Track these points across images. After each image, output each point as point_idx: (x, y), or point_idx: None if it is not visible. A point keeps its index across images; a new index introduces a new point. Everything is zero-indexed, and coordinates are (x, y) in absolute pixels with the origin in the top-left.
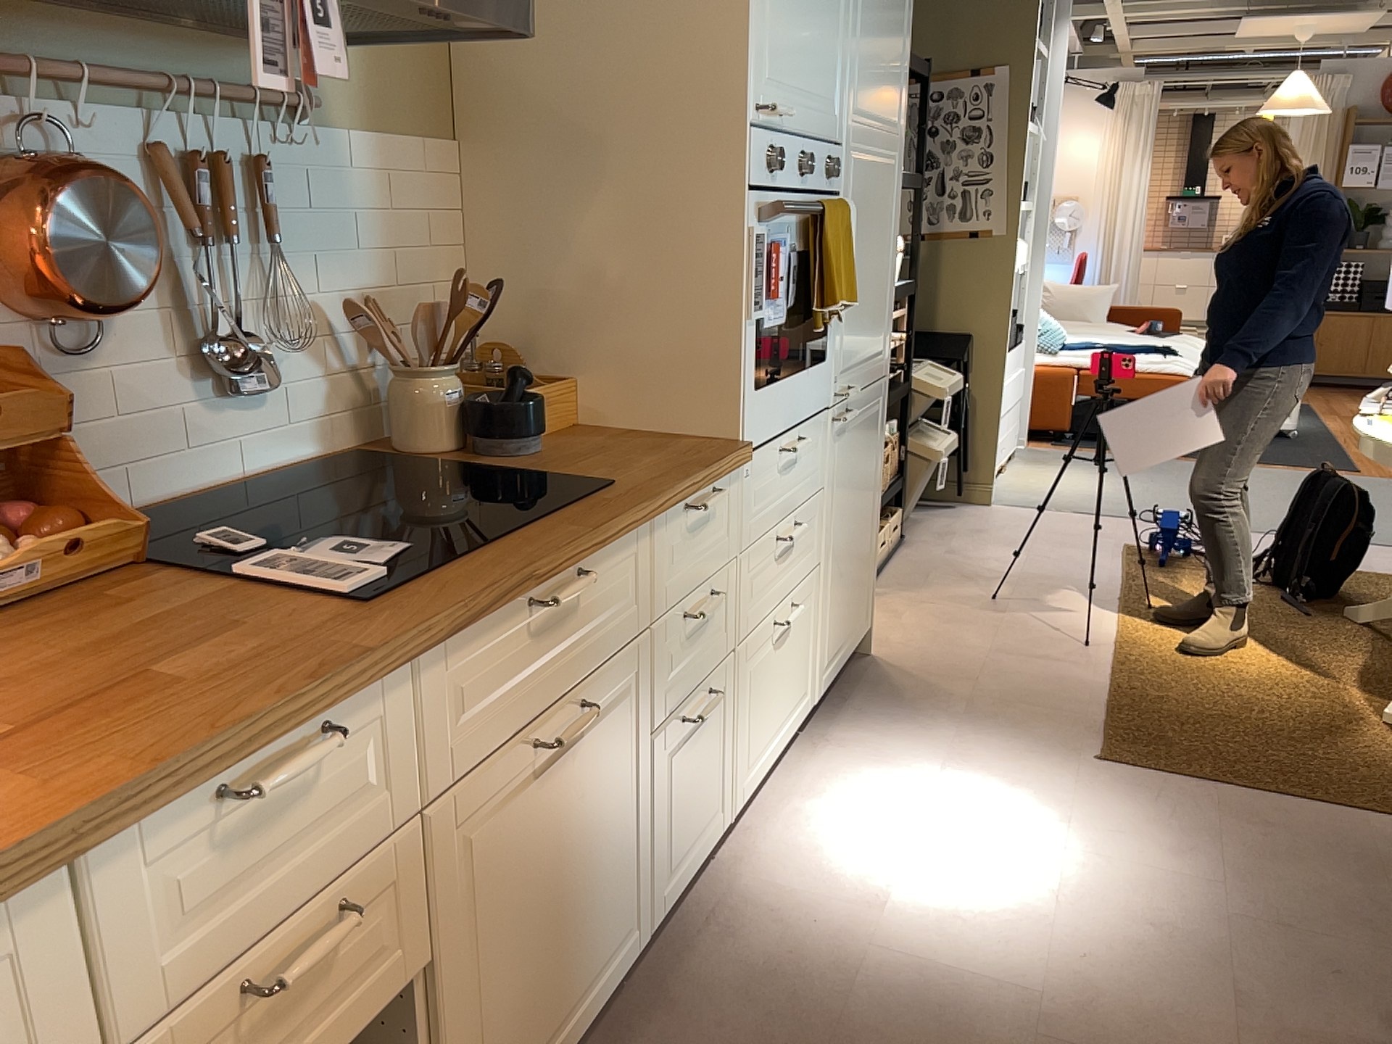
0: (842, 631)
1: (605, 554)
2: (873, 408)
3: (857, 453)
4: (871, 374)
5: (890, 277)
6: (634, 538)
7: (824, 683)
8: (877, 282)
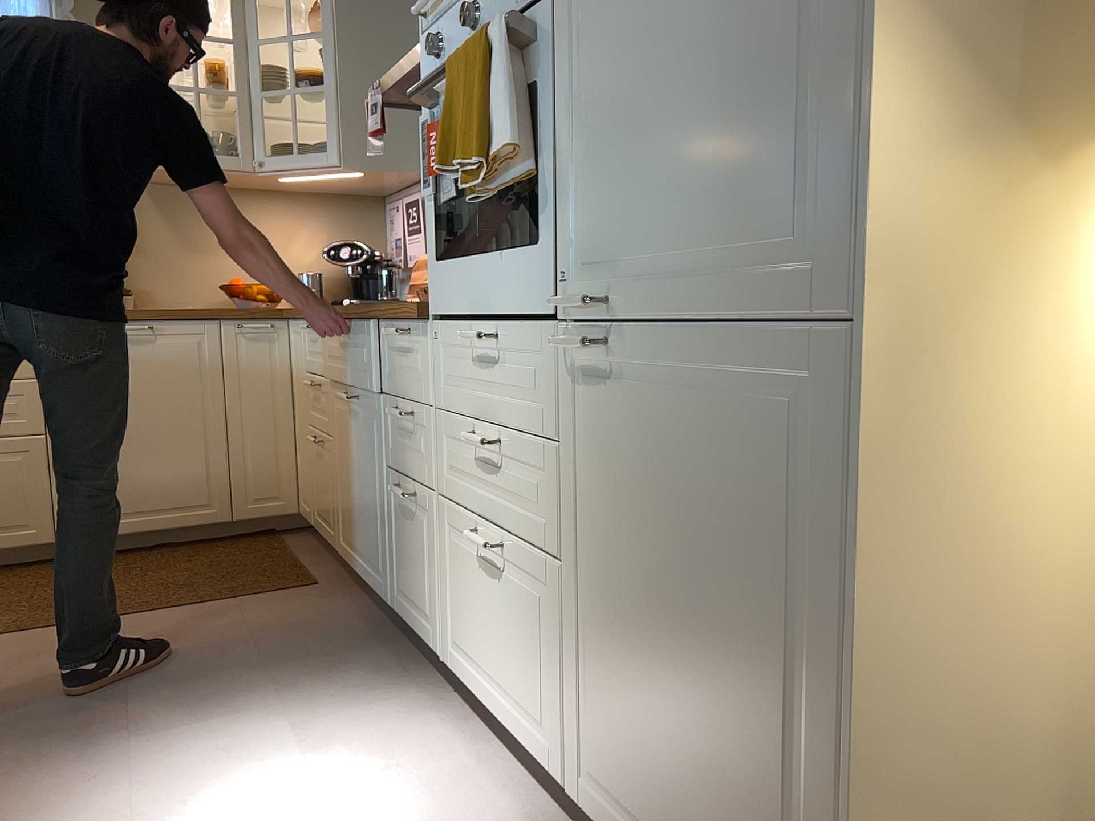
0: (645, 800)
1: (362, 327)
2: (752, 389)
3: (669, 457)
4: (723, 297)
5: (837, 25)
6: (372, 329)
7: (592, 808)
8: (725, 69)
